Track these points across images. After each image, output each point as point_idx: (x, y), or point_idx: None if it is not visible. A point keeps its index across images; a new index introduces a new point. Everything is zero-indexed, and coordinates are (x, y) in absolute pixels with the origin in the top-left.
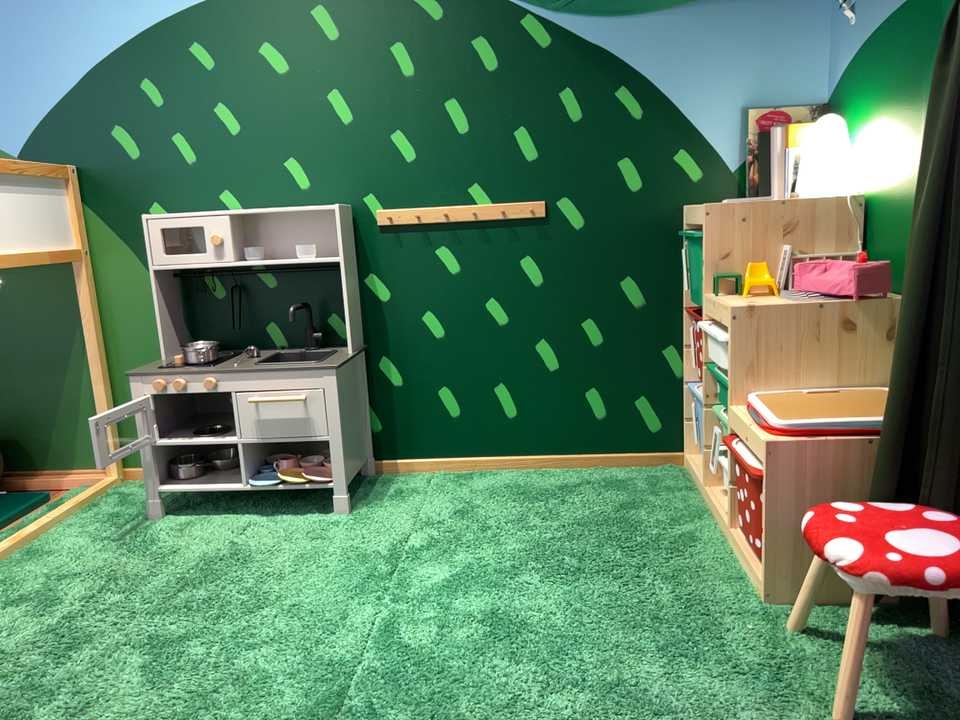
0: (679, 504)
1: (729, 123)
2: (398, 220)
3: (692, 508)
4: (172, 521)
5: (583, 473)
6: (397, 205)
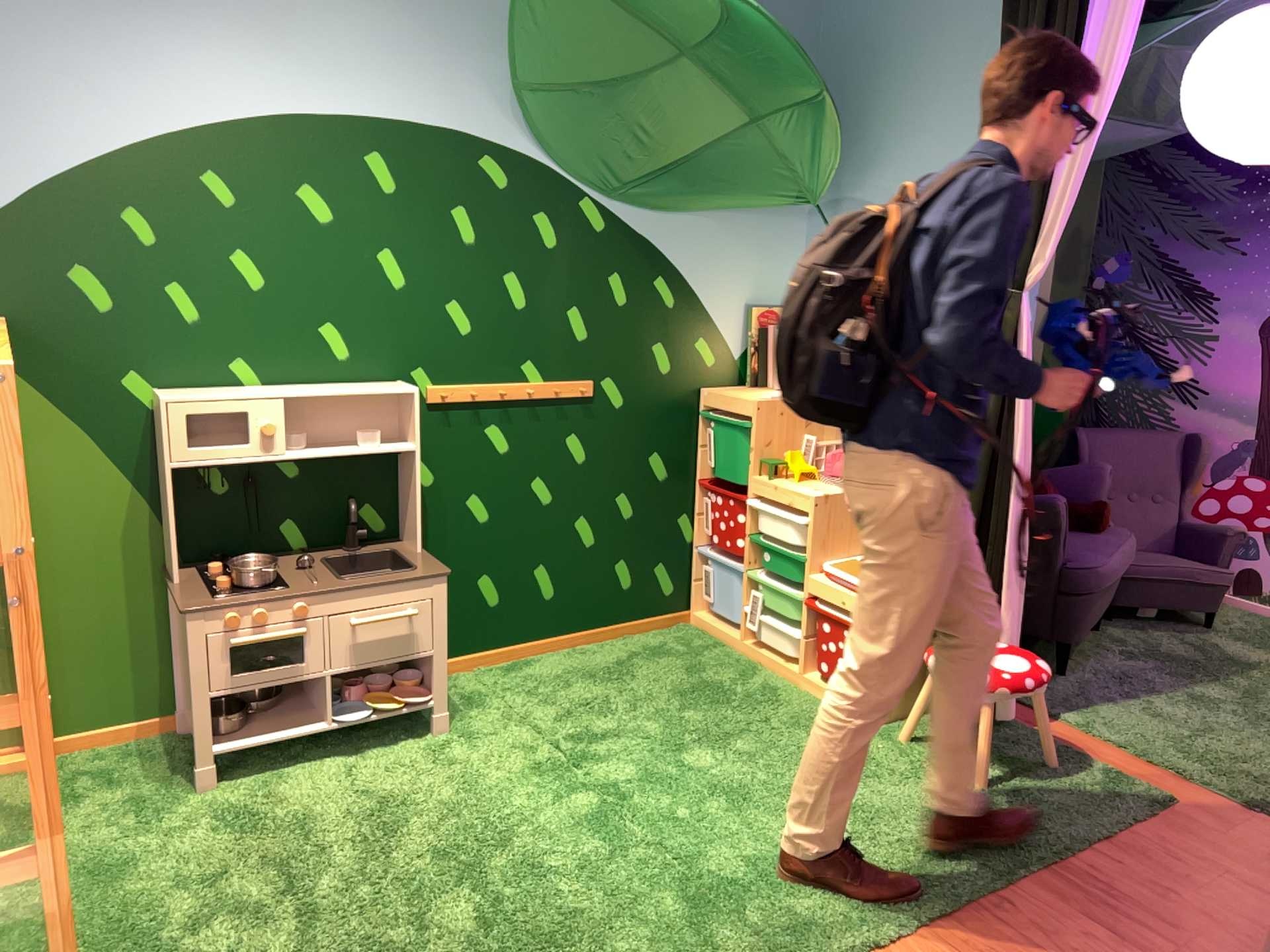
0: (724, 657)
1: (734, 319)
2: (453, 399)
3: (738, 659)
4: (245, 780)
5: (614, 642)
6: (452, 383)
